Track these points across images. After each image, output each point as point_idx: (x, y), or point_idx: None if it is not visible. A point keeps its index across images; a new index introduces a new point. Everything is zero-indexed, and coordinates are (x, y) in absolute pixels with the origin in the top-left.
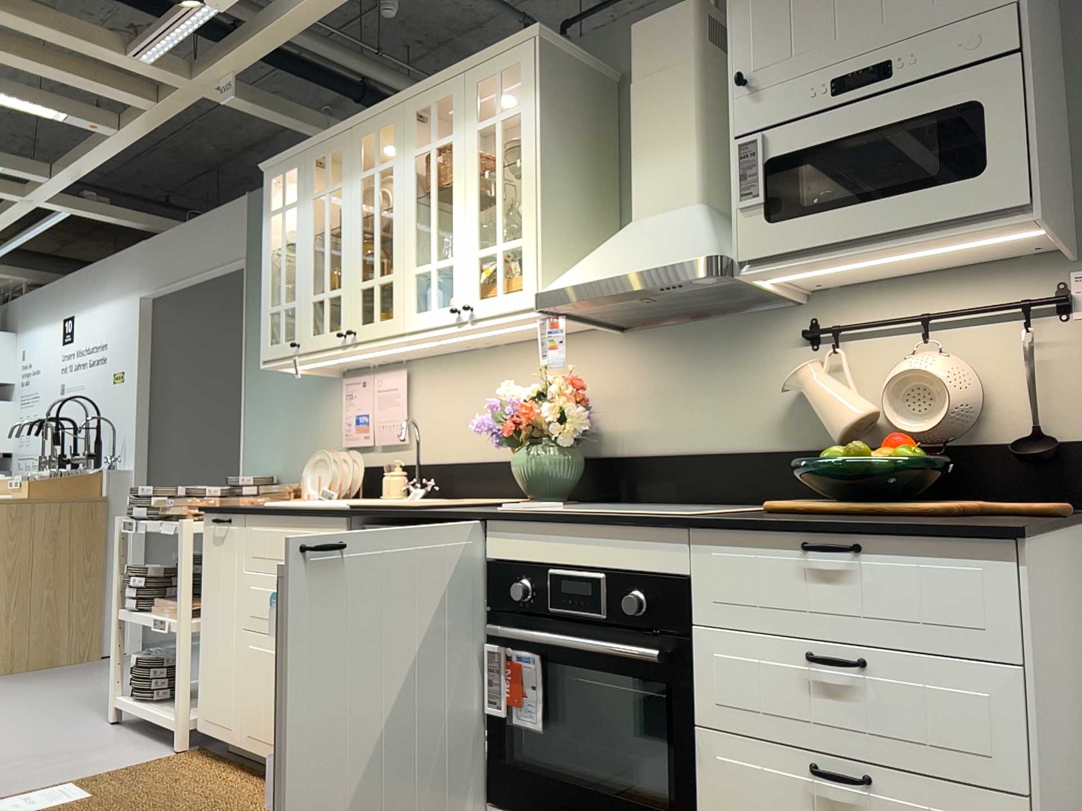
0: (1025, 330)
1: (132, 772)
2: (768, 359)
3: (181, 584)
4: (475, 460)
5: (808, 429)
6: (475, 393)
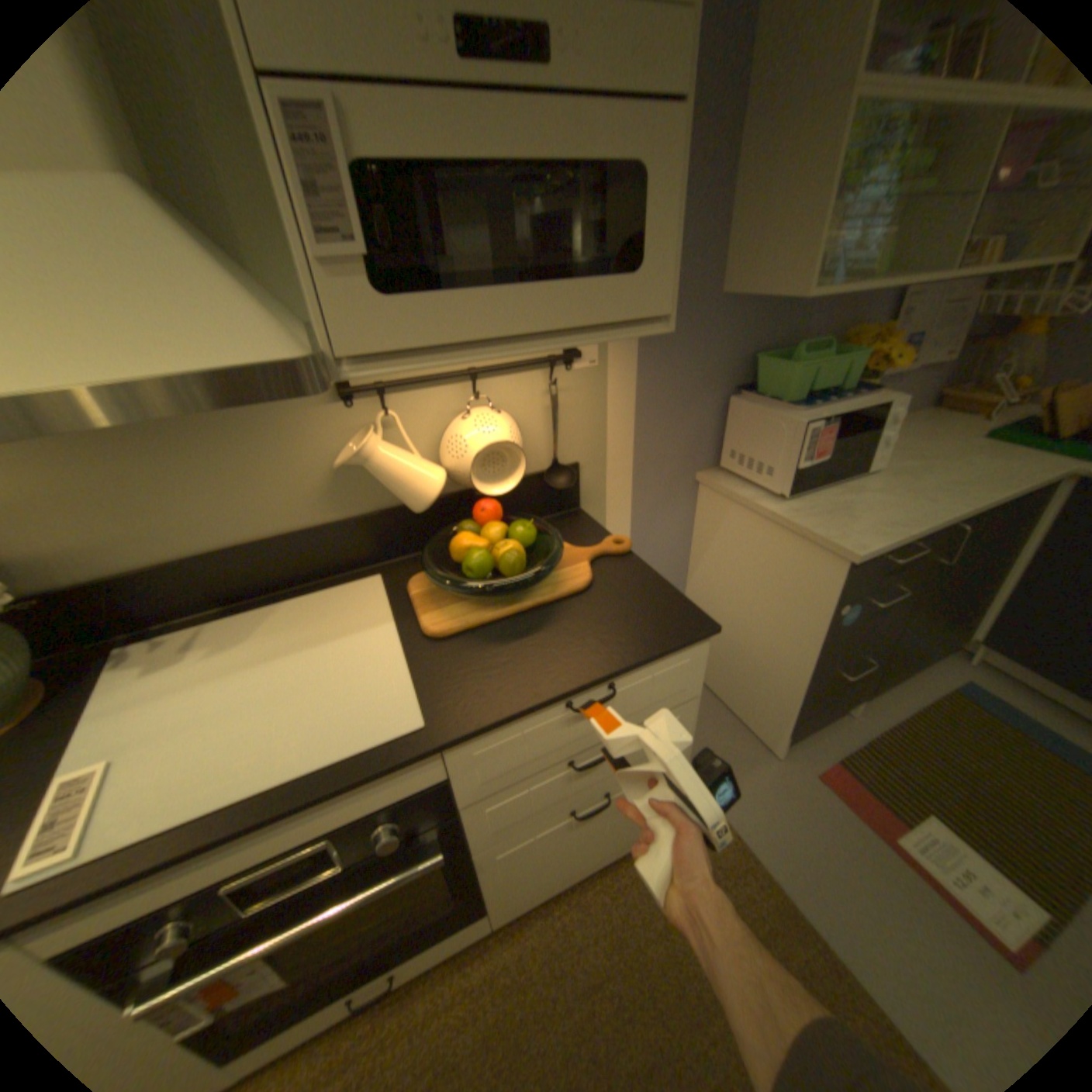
0: (547, 380)
1: None
2: (288, 423)
3: None
4: None
5: (362, 494)
6: None
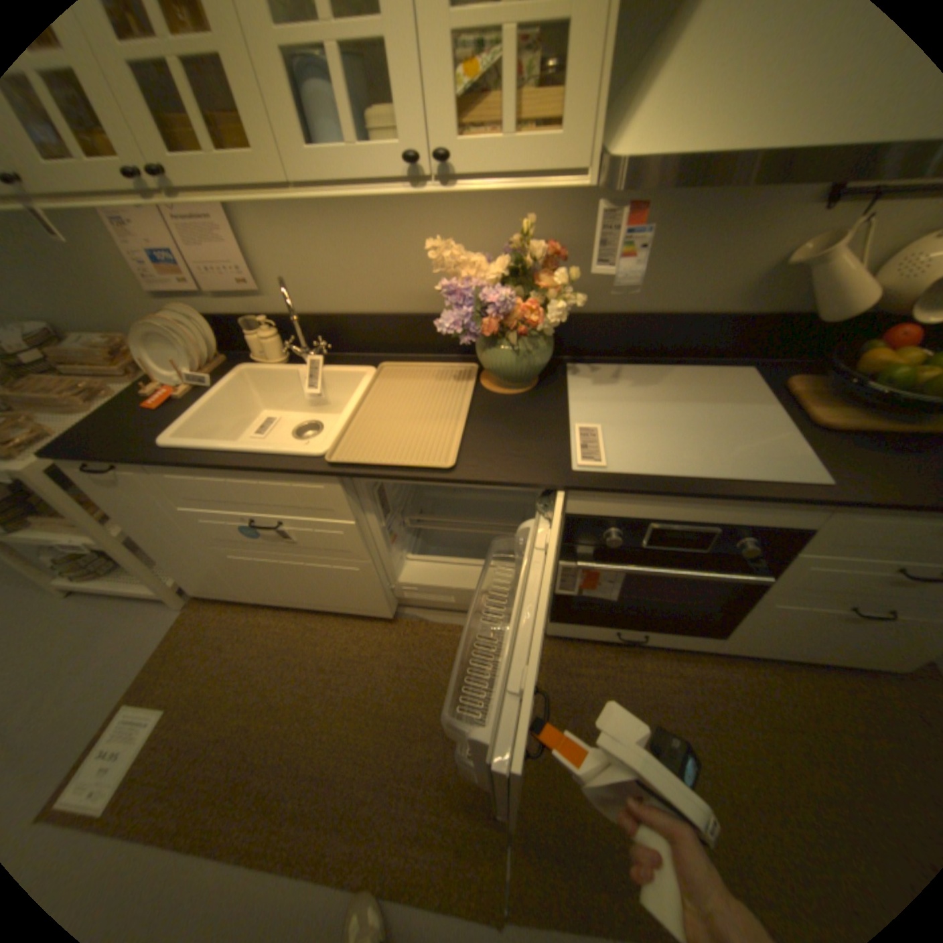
0: None
1: (164, 657)
2: (770, 216)
3: (66, 513)
4: (368, 311)
5: (779, 294)
6: (350, 230)
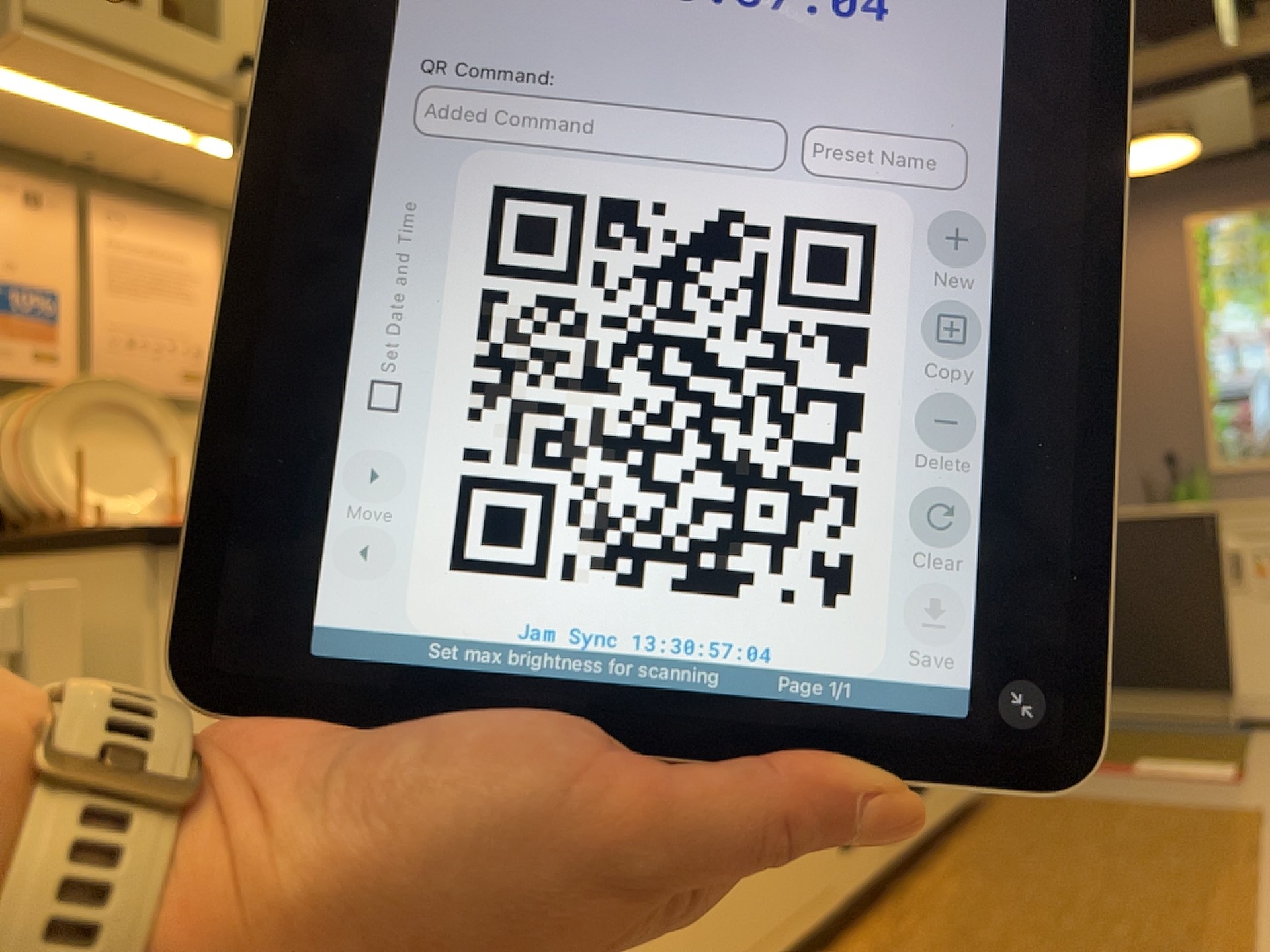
0: None
1: None
2: None
3: None
4: None
5: None
6: None
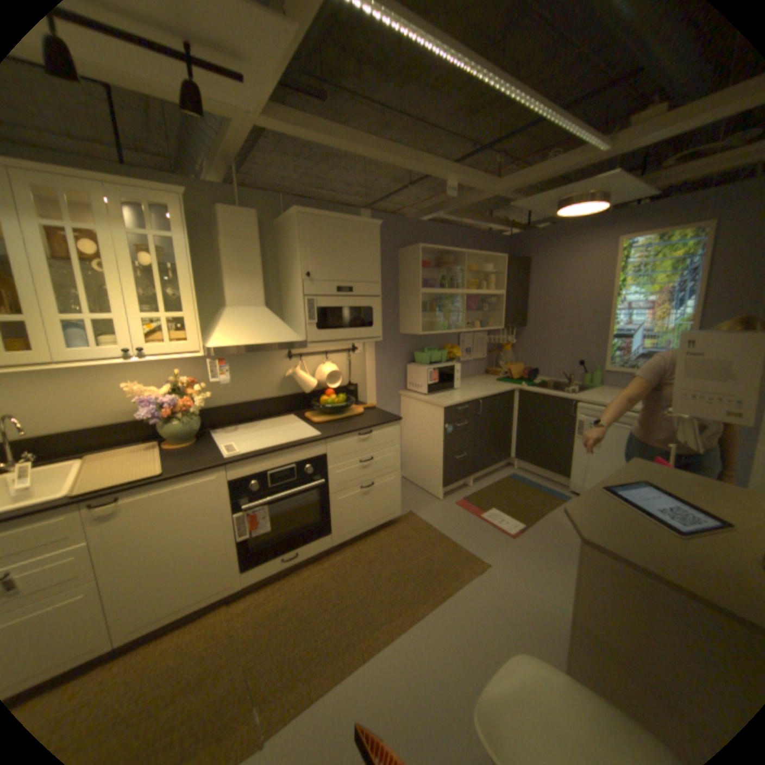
0: (347, 356)
1: None
2: (274, 364)
3: None
4: (72, 429)
5: (289, 388)
6: (62, 387)
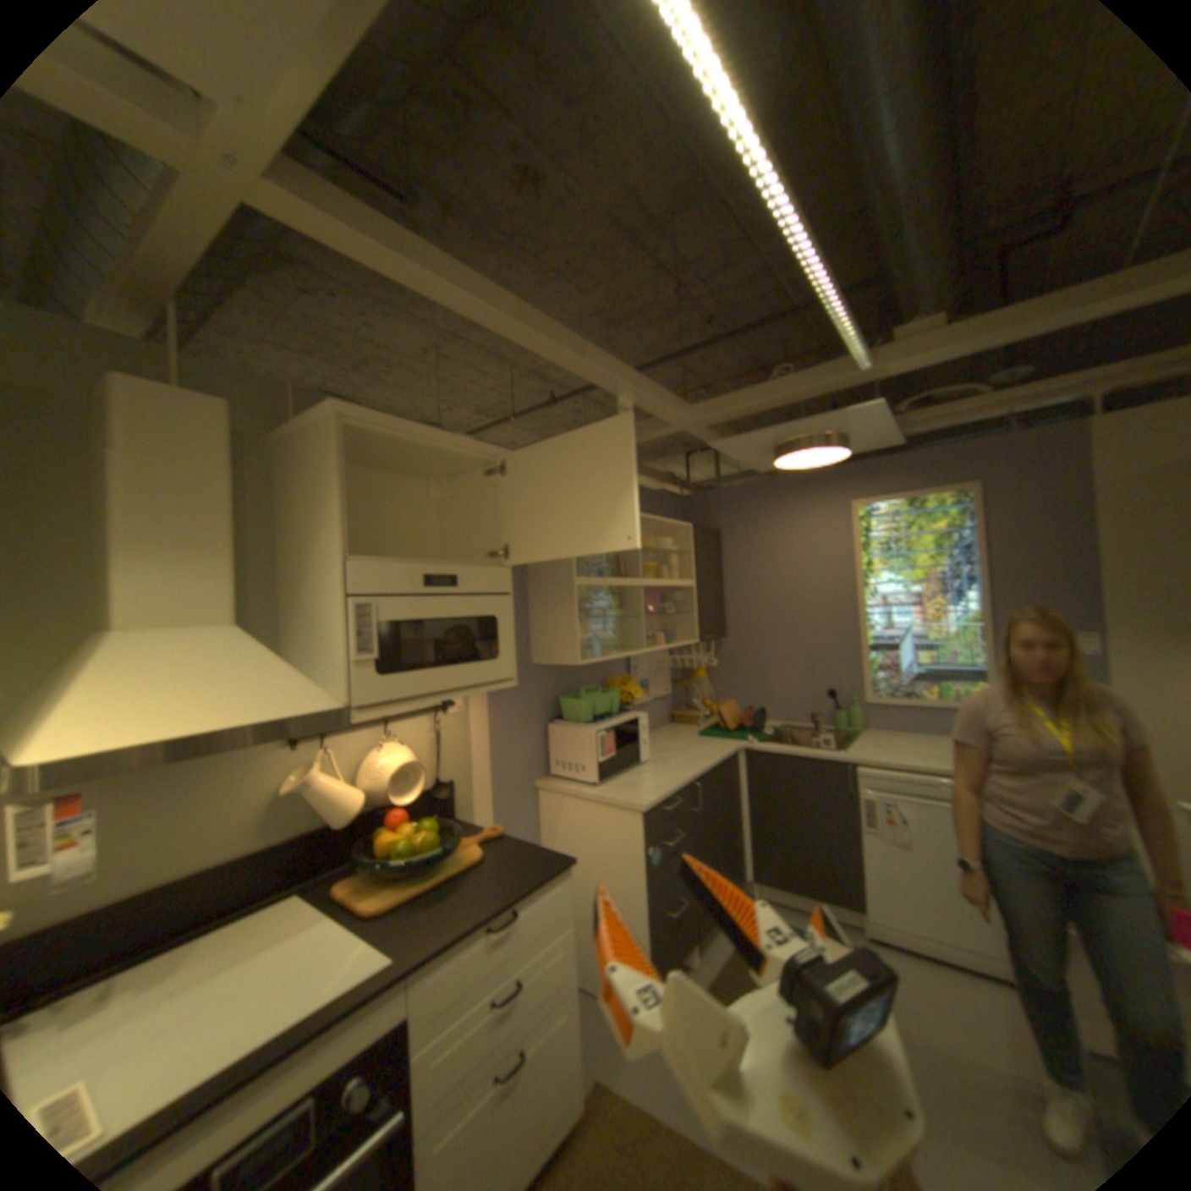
0: (433, 723)
1: None
2: (249, 767)
3: None
4: None
5: (290, 822)
6: None
